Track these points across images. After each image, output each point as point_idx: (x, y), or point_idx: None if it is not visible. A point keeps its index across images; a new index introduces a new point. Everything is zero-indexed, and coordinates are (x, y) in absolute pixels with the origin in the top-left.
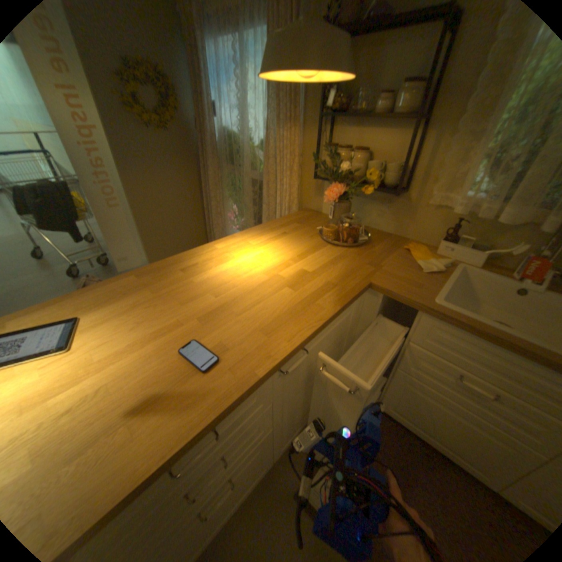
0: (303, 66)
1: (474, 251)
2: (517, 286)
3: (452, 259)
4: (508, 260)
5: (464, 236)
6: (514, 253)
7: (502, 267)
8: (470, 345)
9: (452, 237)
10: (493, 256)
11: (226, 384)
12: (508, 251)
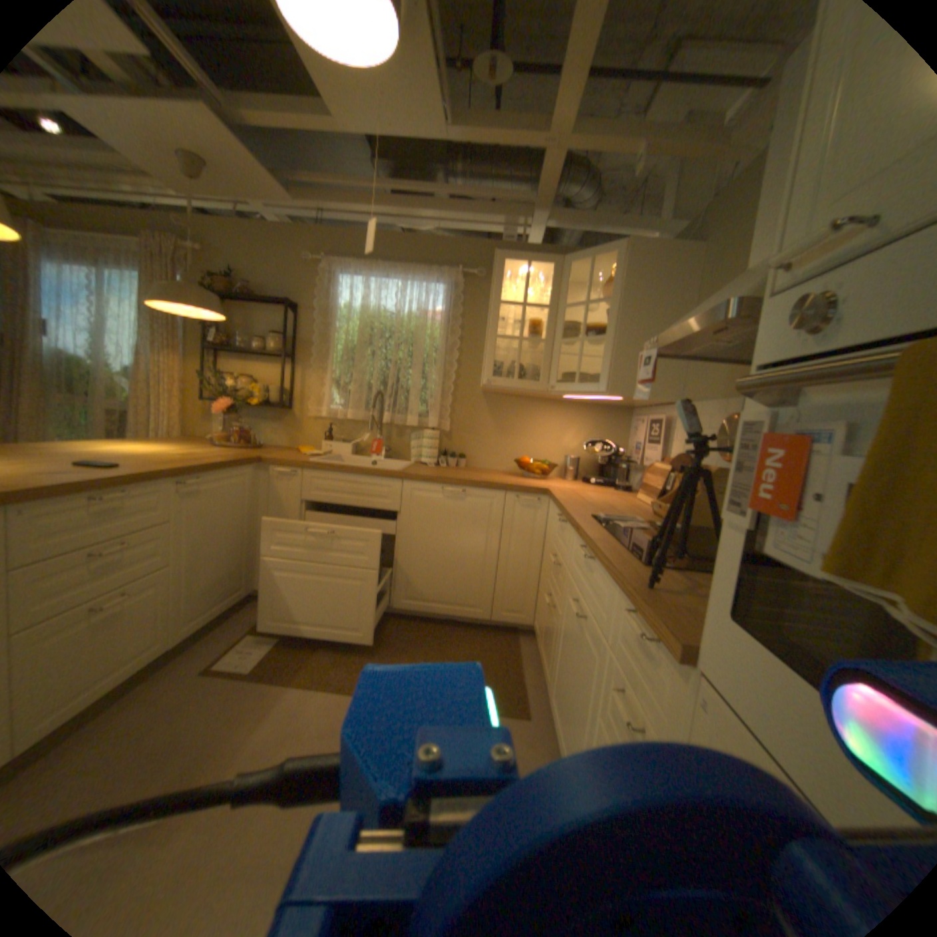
0: (183, 307)
1: (342, 444)
2: (369, 461)
3: (331, 454)
4: (367, 450)
5: (337, 439)
6: (363, 441)
7: (364, 456)
8: (333, 482)
9: (330, 440)
10: (358, 449)
11: (131, 470)
12: (360, 440)
